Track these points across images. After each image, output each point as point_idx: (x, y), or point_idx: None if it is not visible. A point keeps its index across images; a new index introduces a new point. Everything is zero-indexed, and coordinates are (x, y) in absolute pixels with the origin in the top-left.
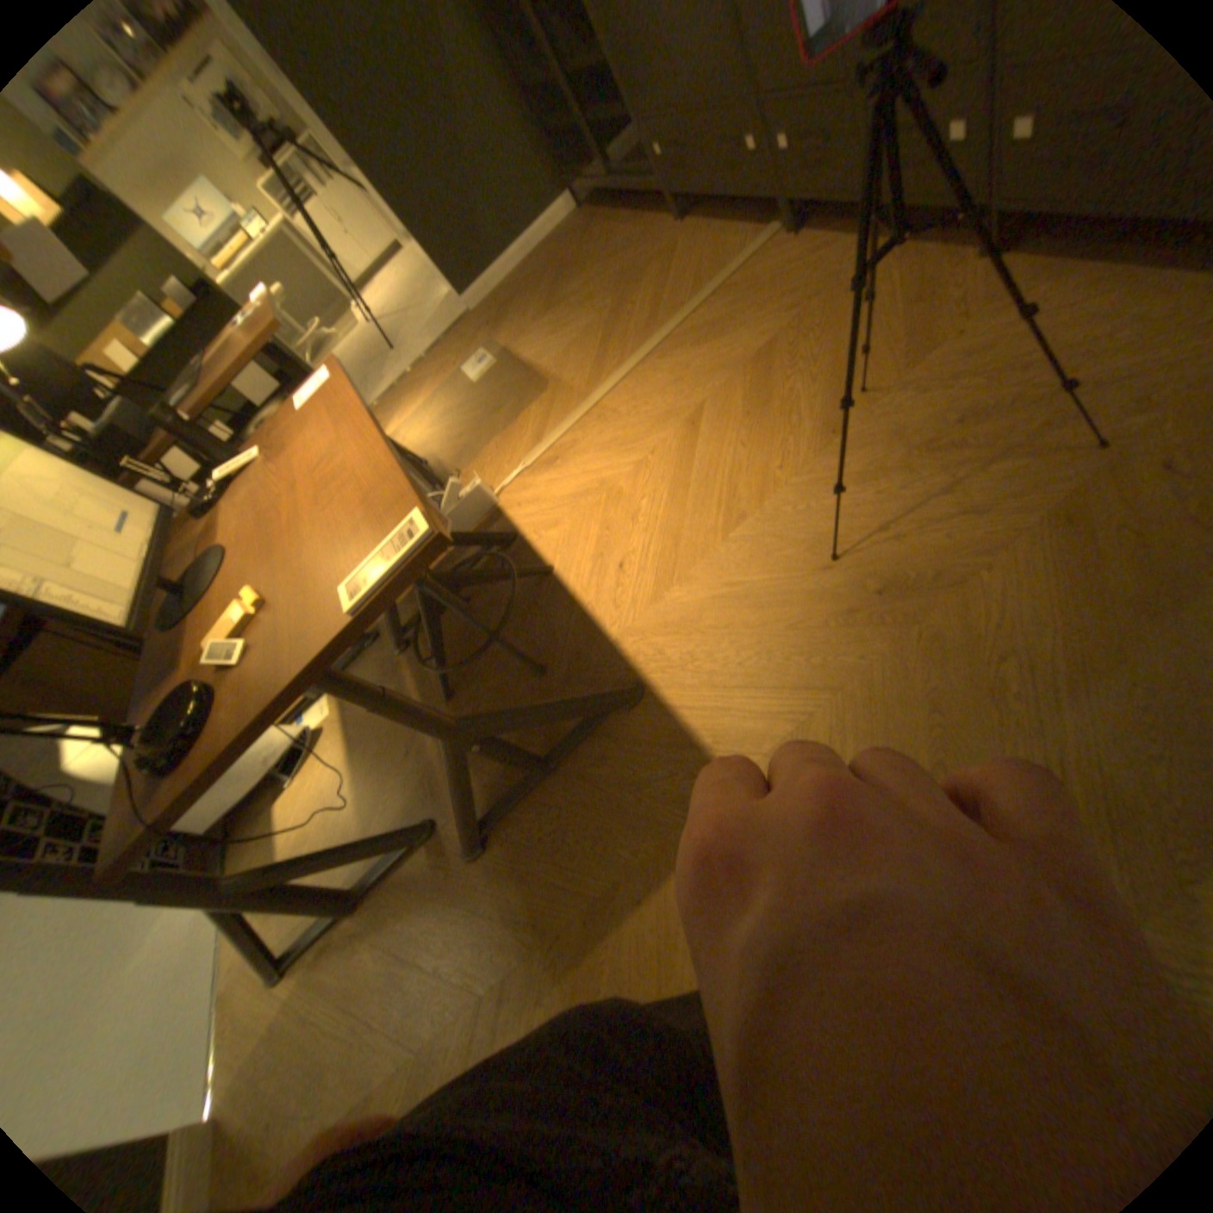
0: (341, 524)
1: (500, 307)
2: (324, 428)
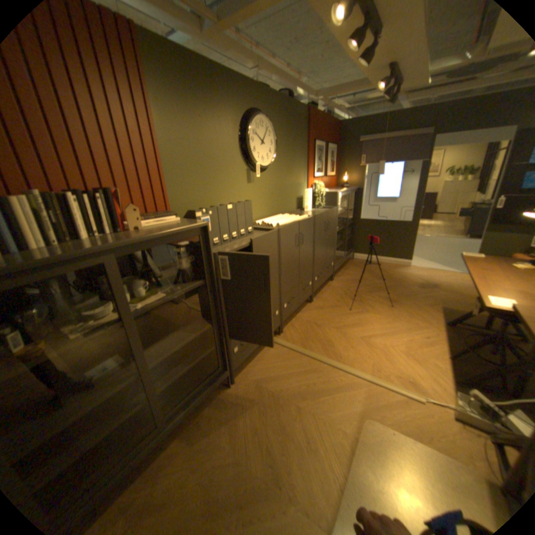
0: (484, 264)
1: None
2: (492, 282)
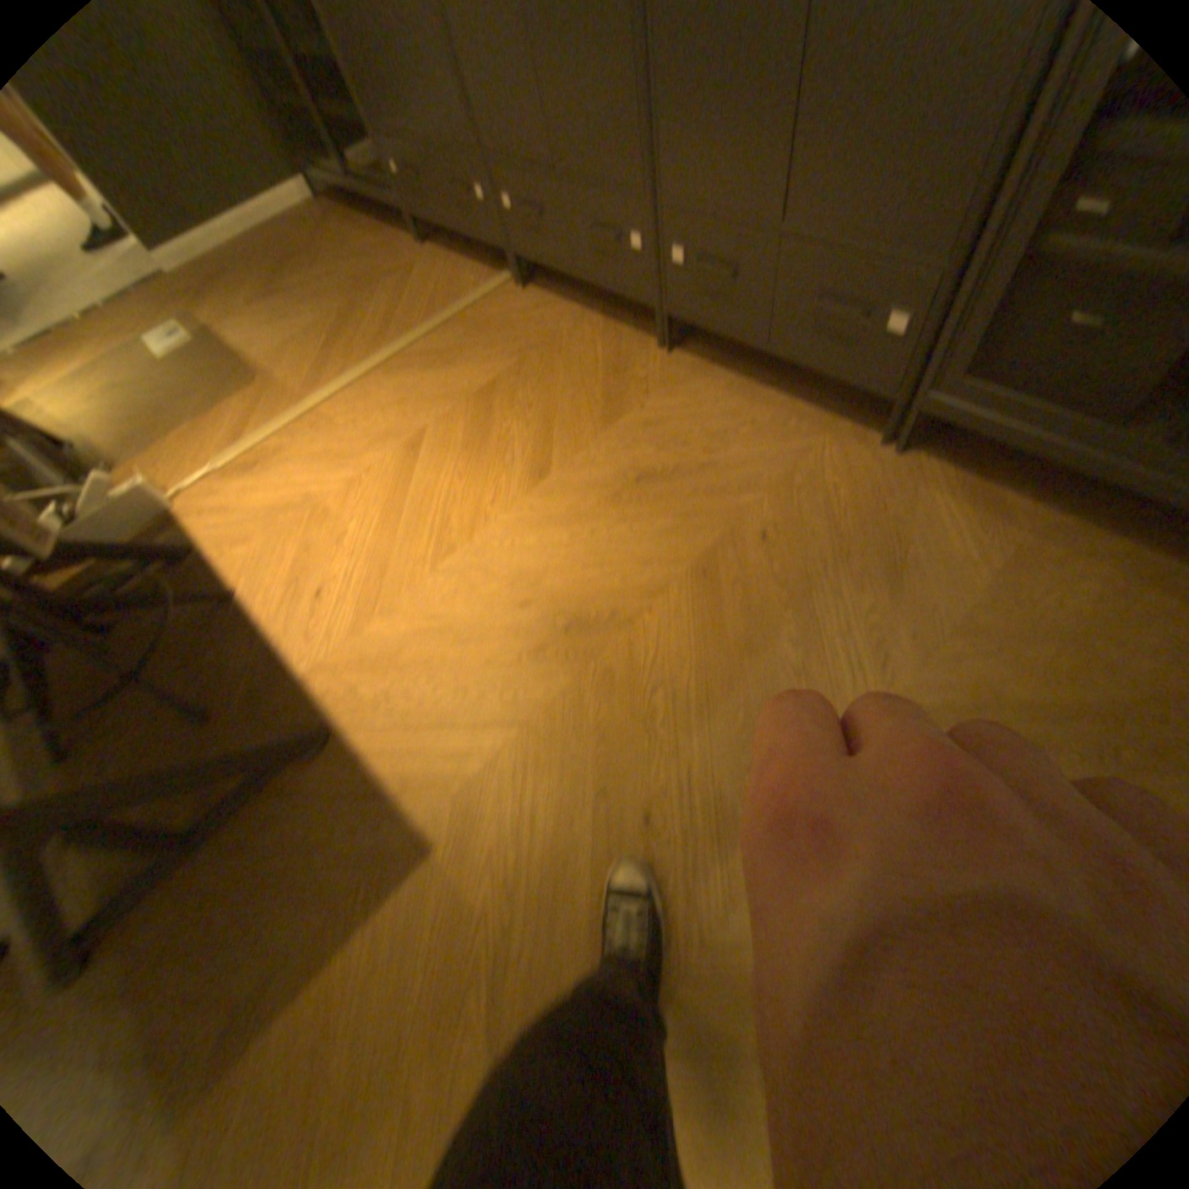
0: None
1: (204, 279)
2: None
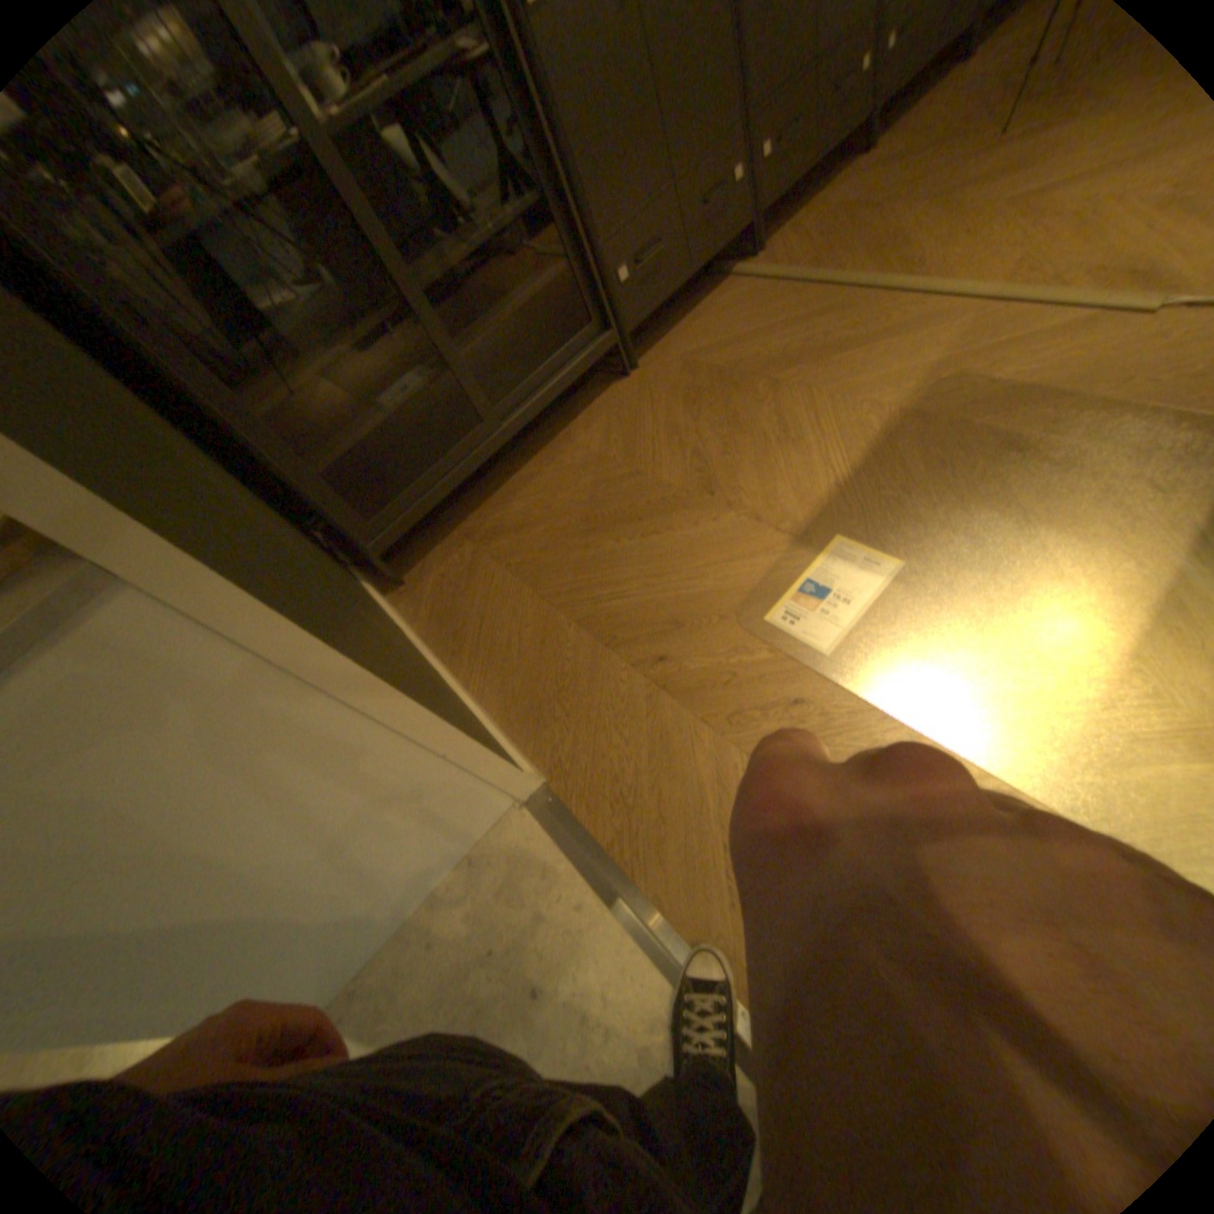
0: None
1: (626, 642)
2: None
